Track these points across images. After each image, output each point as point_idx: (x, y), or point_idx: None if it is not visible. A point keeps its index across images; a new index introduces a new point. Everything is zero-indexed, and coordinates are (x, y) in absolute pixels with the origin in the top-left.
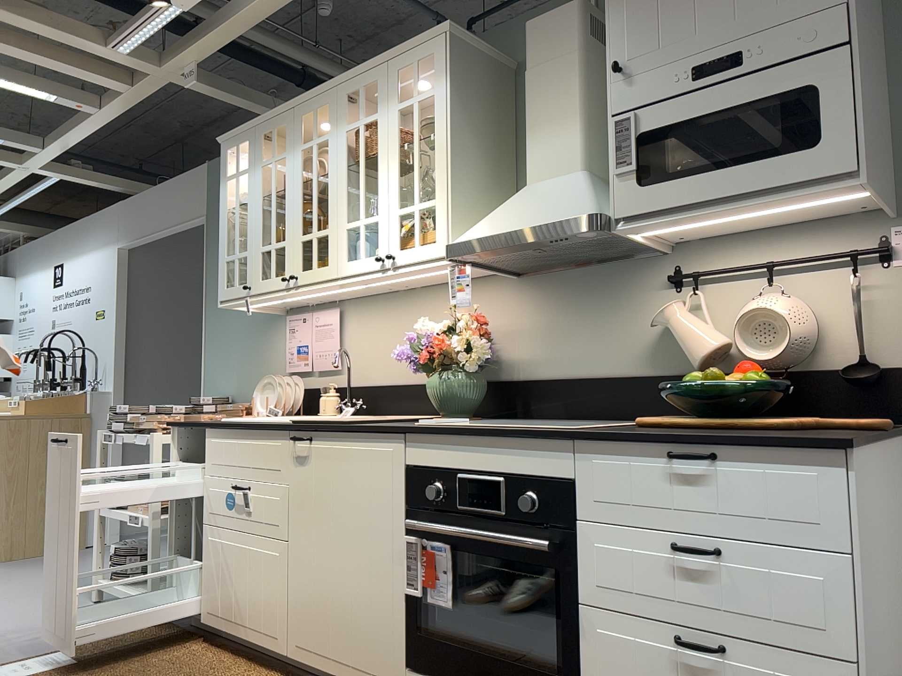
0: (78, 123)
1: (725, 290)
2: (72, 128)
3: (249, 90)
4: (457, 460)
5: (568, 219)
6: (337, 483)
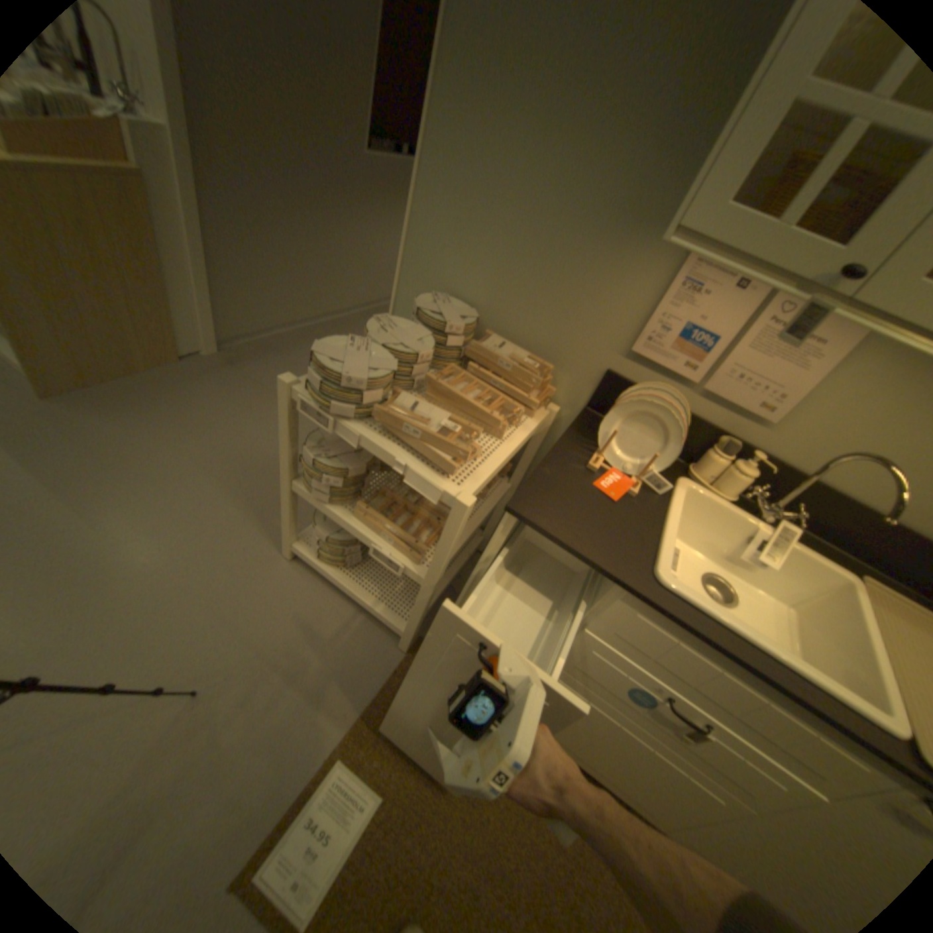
0: None
1: None
2: None
3: None
4: None
5: None
6: None
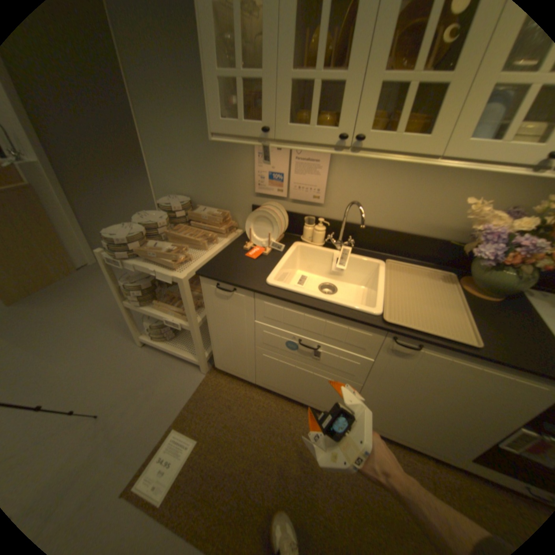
0: None
1: None
2: None
3: None
4: None
5: None
6: (448, 381)
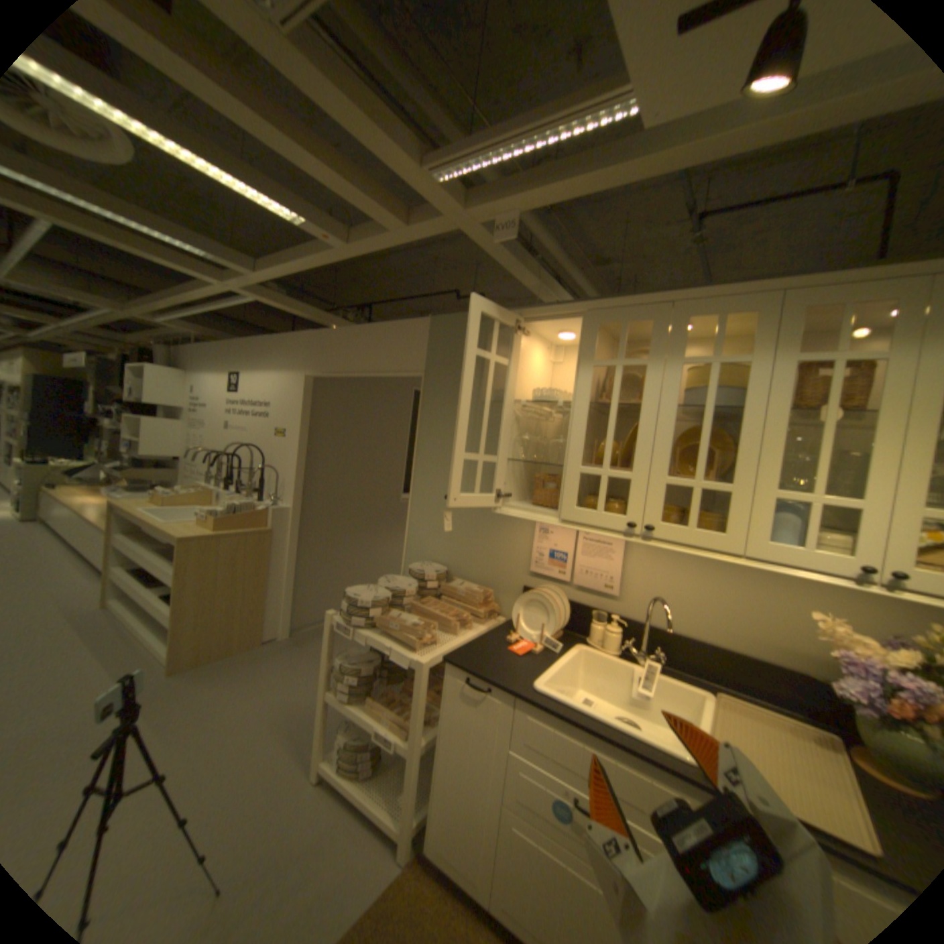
0: (304, 251)
1: None
2: (293, 254)
3: (525, 250)
4: None
5: None
6: None
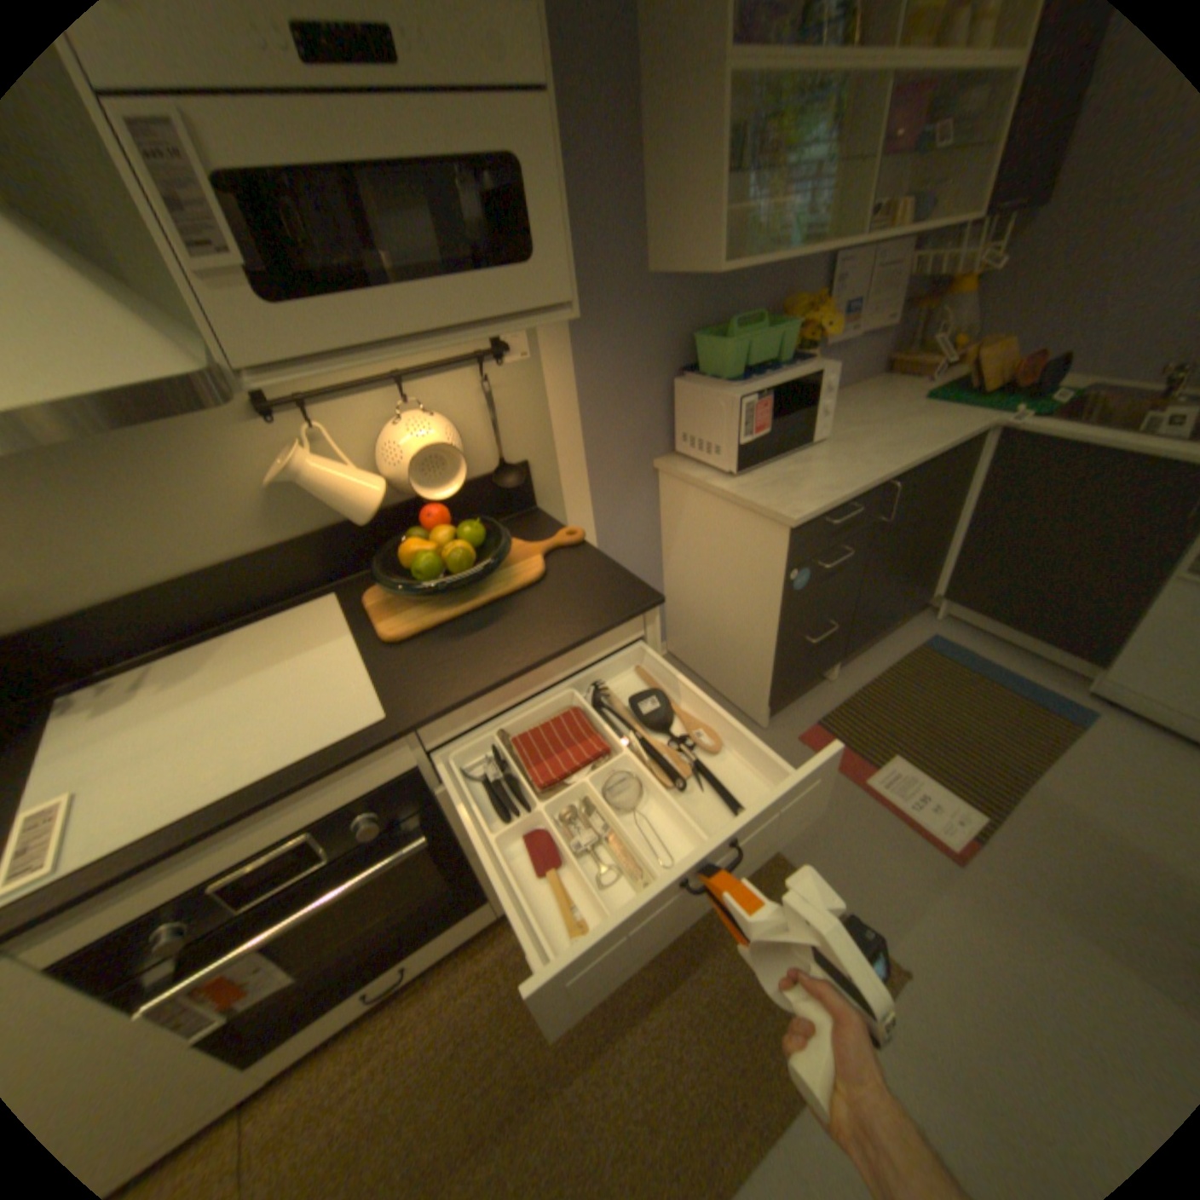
0: None
1: (342, 412)
2: None
3: None
4: (188, 877)
5: (133, 388)
6: None
